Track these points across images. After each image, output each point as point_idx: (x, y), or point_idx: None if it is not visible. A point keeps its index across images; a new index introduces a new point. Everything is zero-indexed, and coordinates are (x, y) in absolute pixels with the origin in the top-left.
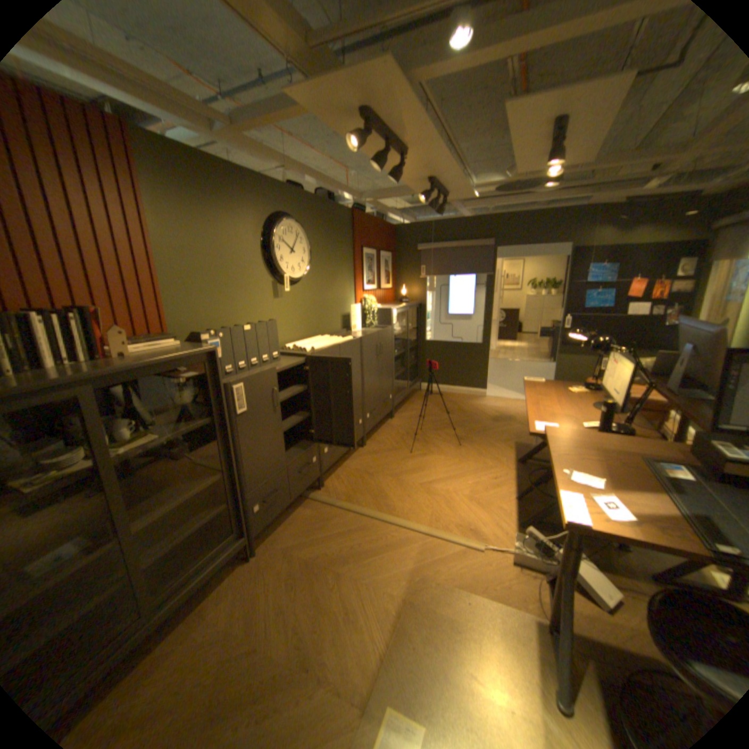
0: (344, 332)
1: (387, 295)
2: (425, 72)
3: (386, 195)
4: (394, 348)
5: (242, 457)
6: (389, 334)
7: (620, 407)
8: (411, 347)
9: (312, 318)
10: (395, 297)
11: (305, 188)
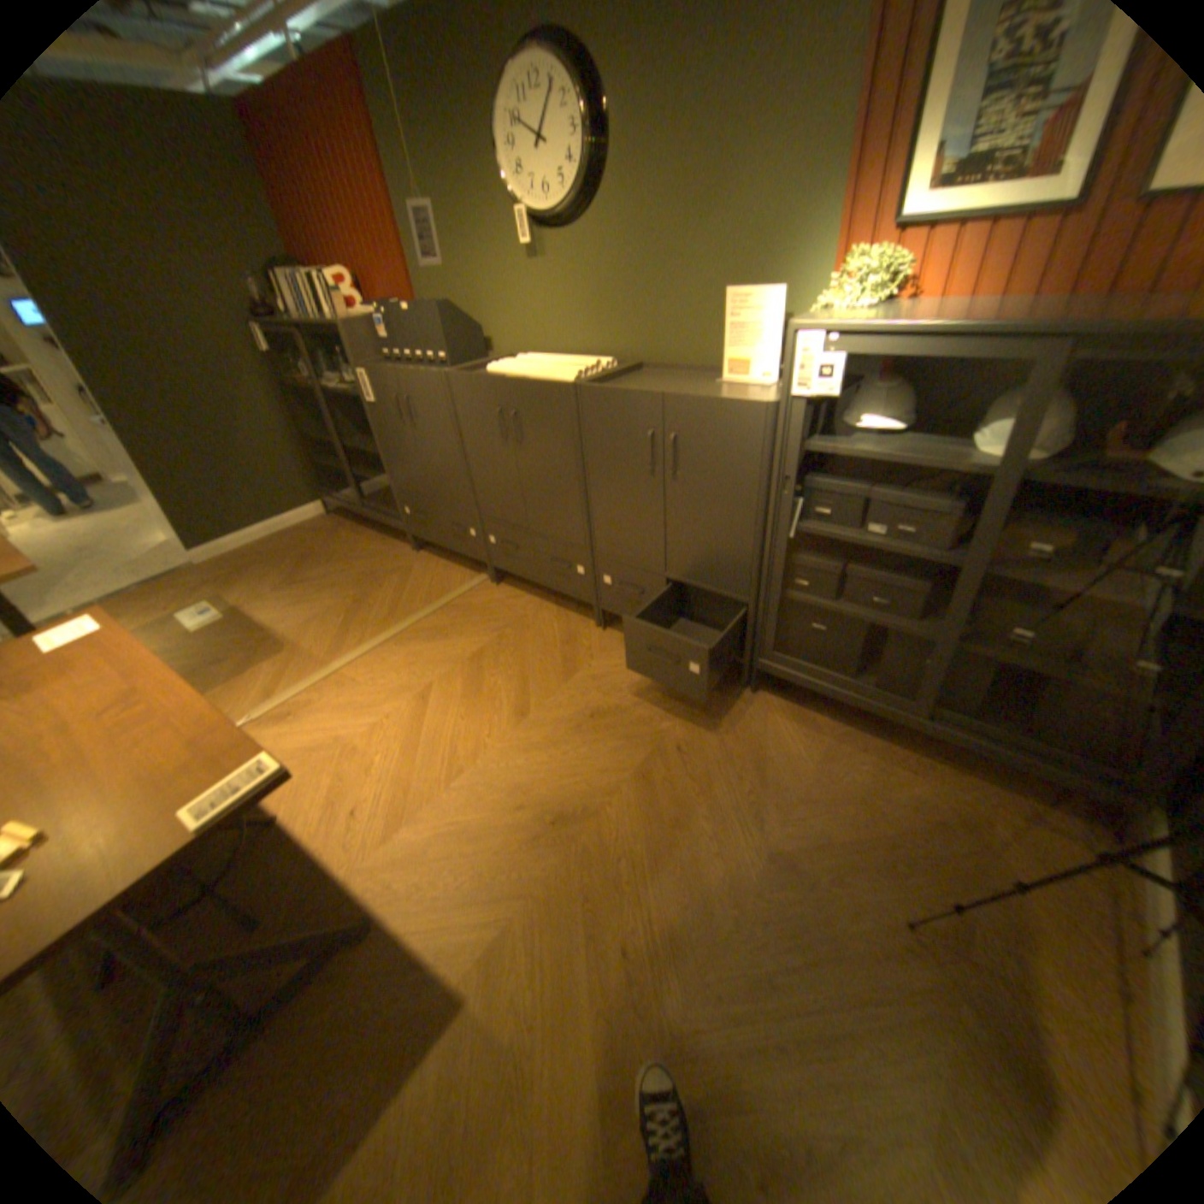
0: (716, 370)
1: None
2: None
3: None
4: (791, 491)
5: (384, 448)
6: (739, 422)
7: None
8: (1088, 591)
9: (618, 312)
10: None
11: None
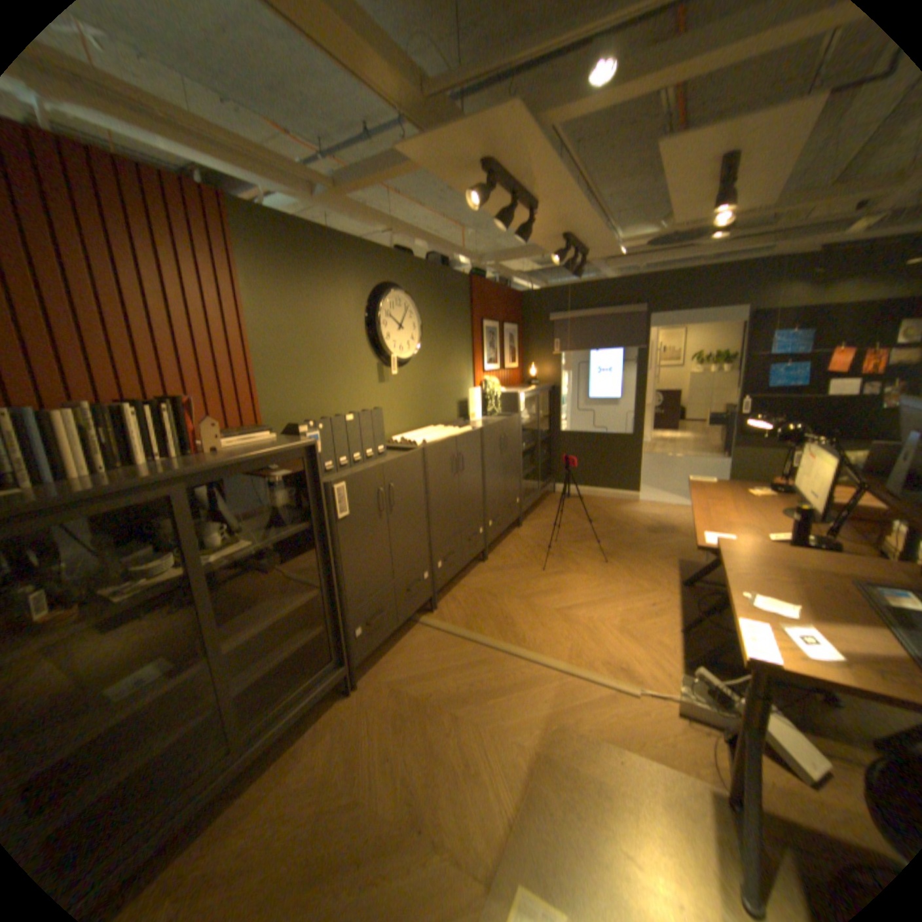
0: (460, 422)
1: (513, 376)
2: (558, 114)
3: (511, 257)
4: (521, 440)
5: (343, 570)
6: (515, 424)
7: (819, 514)
8: (542, 440)
9: (423, 406)
10: (522, 378)
11: (415, 254)
